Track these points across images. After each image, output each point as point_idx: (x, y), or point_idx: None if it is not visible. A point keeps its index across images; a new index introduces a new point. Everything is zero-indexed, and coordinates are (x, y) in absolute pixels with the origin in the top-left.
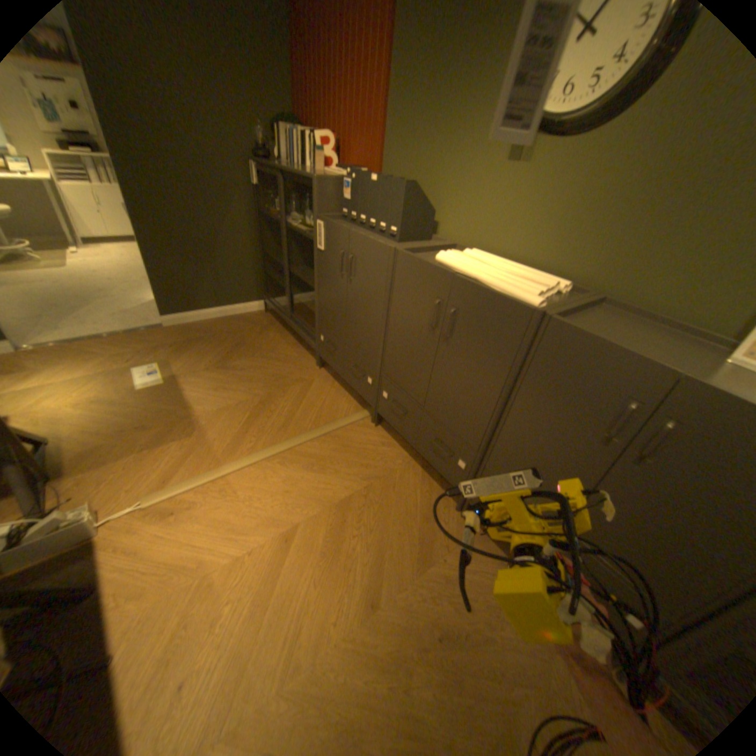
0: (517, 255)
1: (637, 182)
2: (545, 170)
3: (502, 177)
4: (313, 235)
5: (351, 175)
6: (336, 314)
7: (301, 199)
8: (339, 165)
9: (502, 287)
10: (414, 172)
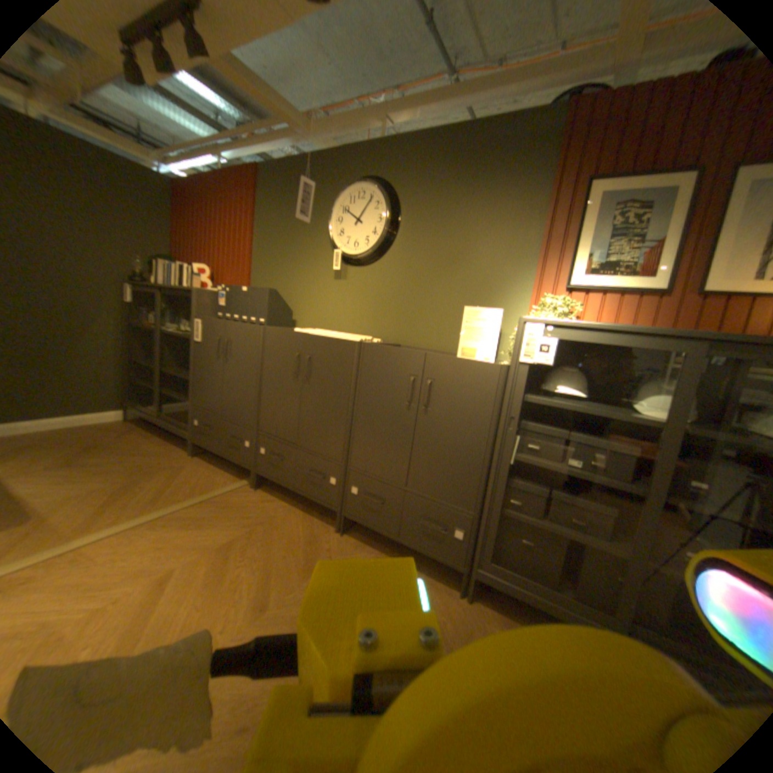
0: (351, 331)
1: (399, 285)
2: (356, 282)
3: (333, 288)
4: (191, 334)
5: (226, 289)
6: (214, 392)
7: (178, 313)
8: (215, 286)
9: (338, 337)
10: (276, 289)
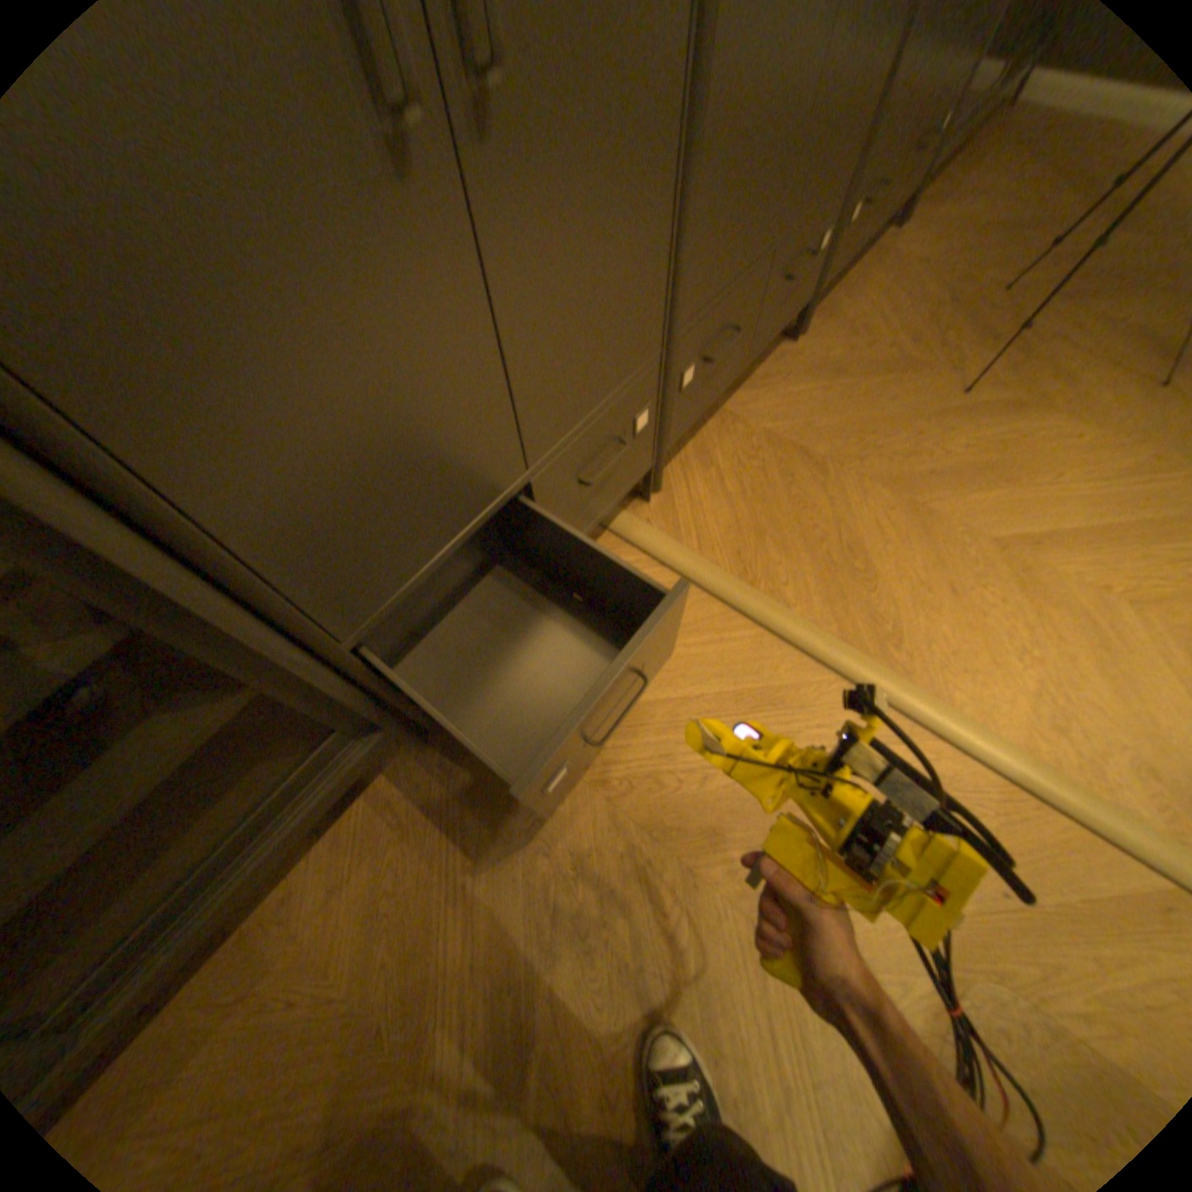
0: None
1: None
2: None
3: None
4: None
5: None
6: (448, 443)
7: None
8: None
9: None
10: None
